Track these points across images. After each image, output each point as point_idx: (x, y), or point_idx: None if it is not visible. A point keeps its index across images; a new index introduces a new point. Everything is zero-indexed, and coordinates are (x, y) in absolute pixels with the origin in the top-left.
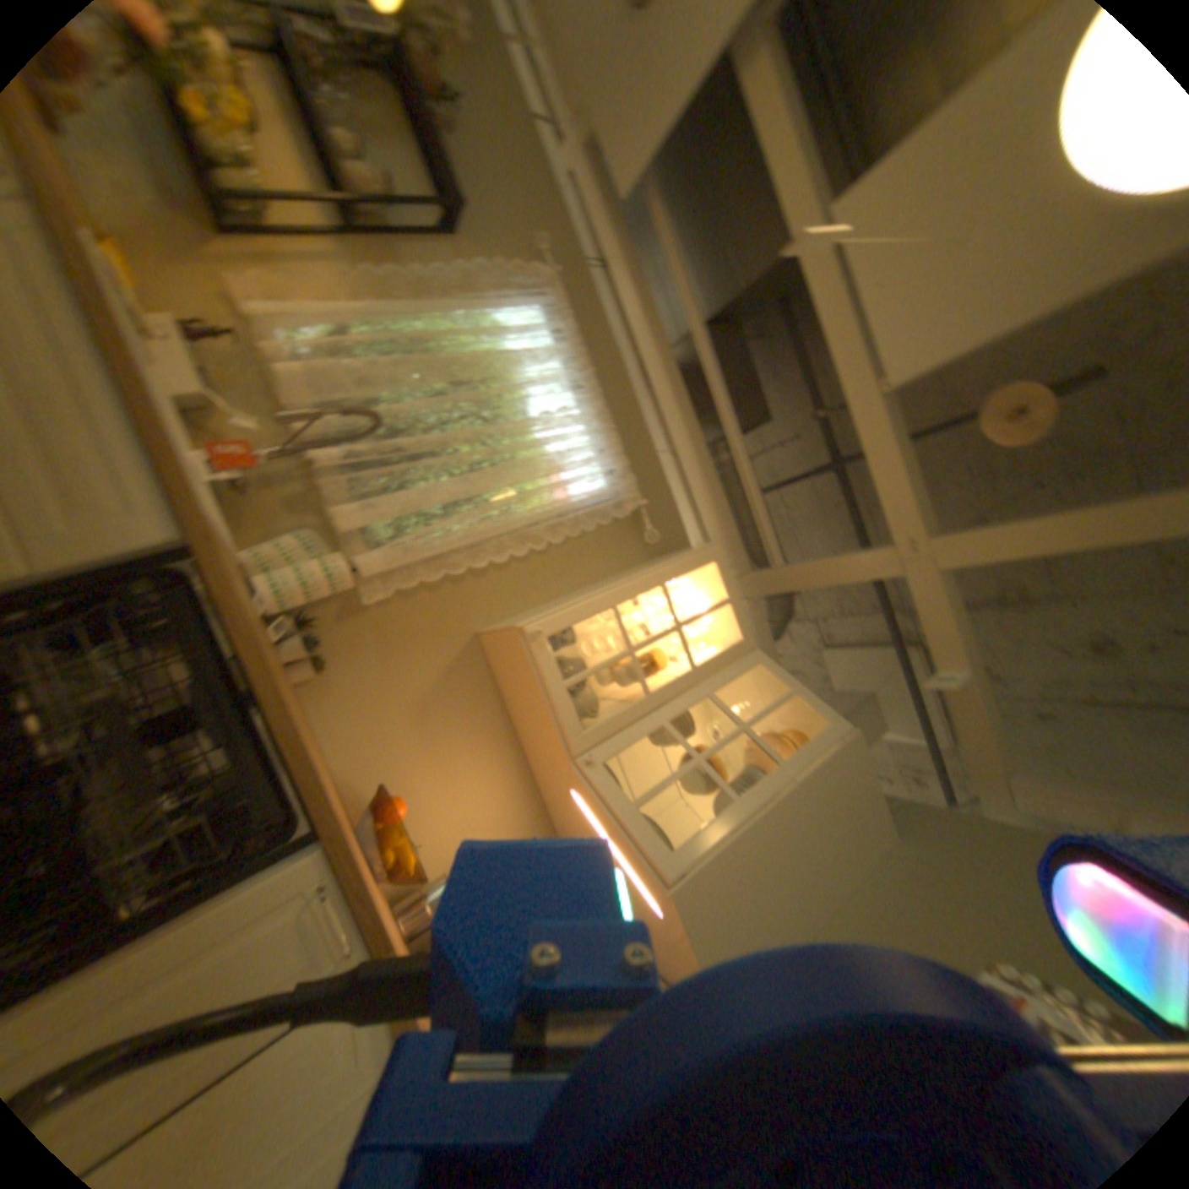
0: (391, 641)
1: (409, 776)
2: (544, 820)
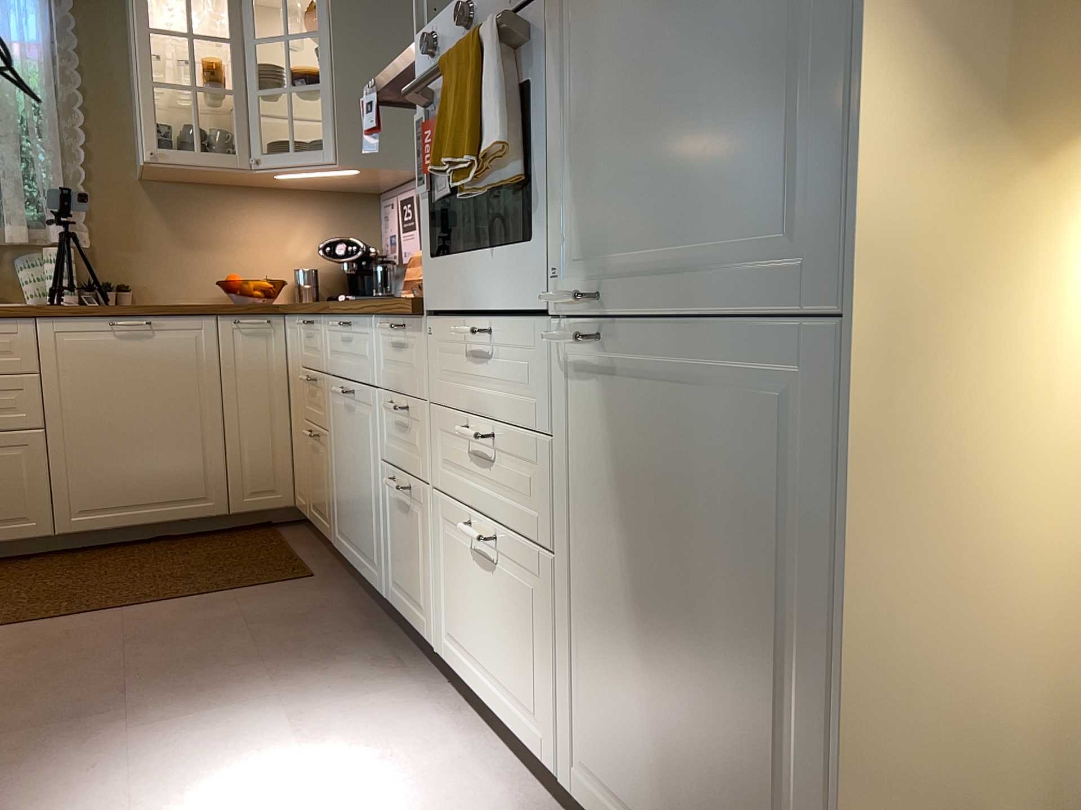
0: (119, 239)
1: (221, 263)
2: (298, 191)
